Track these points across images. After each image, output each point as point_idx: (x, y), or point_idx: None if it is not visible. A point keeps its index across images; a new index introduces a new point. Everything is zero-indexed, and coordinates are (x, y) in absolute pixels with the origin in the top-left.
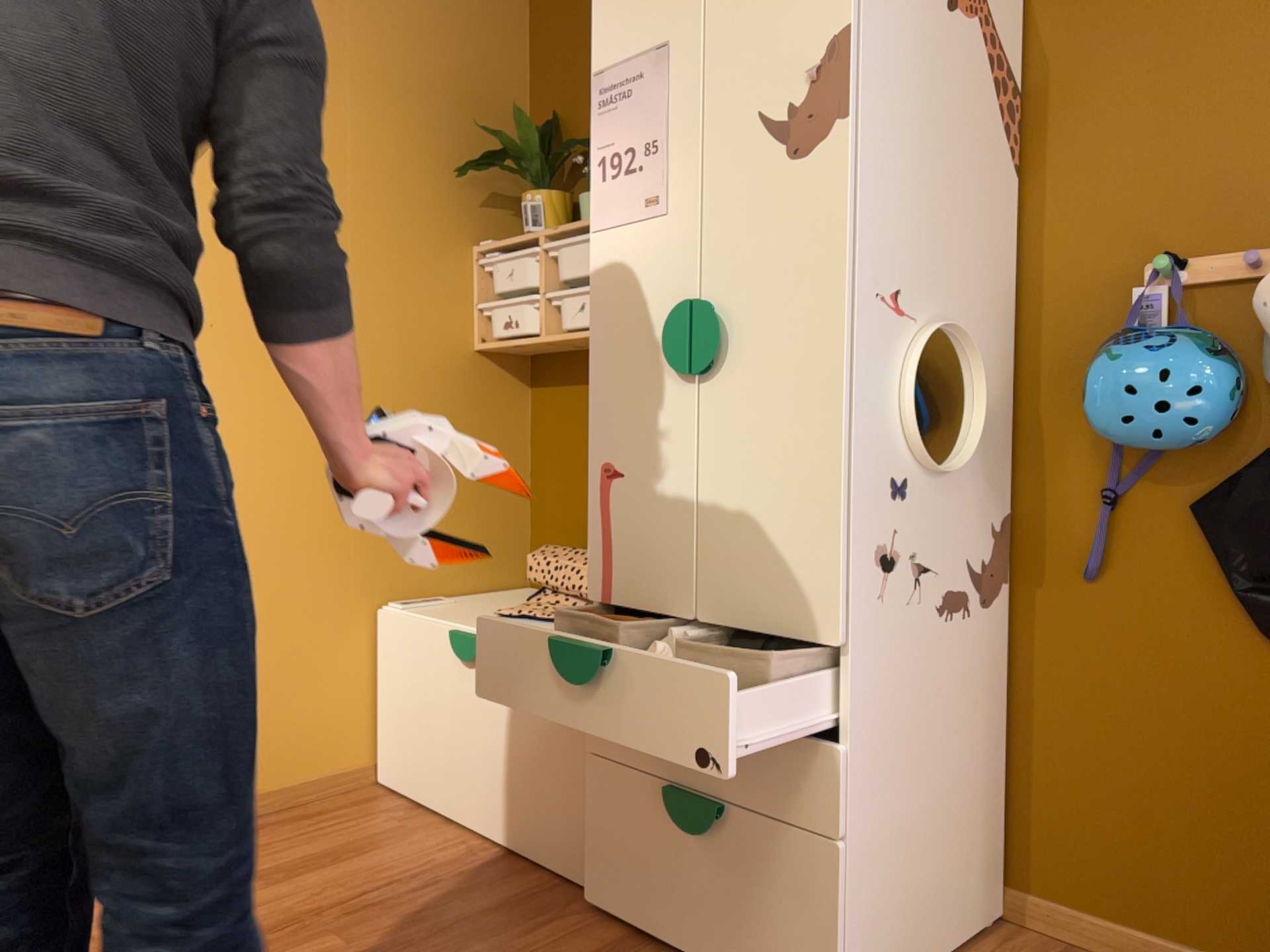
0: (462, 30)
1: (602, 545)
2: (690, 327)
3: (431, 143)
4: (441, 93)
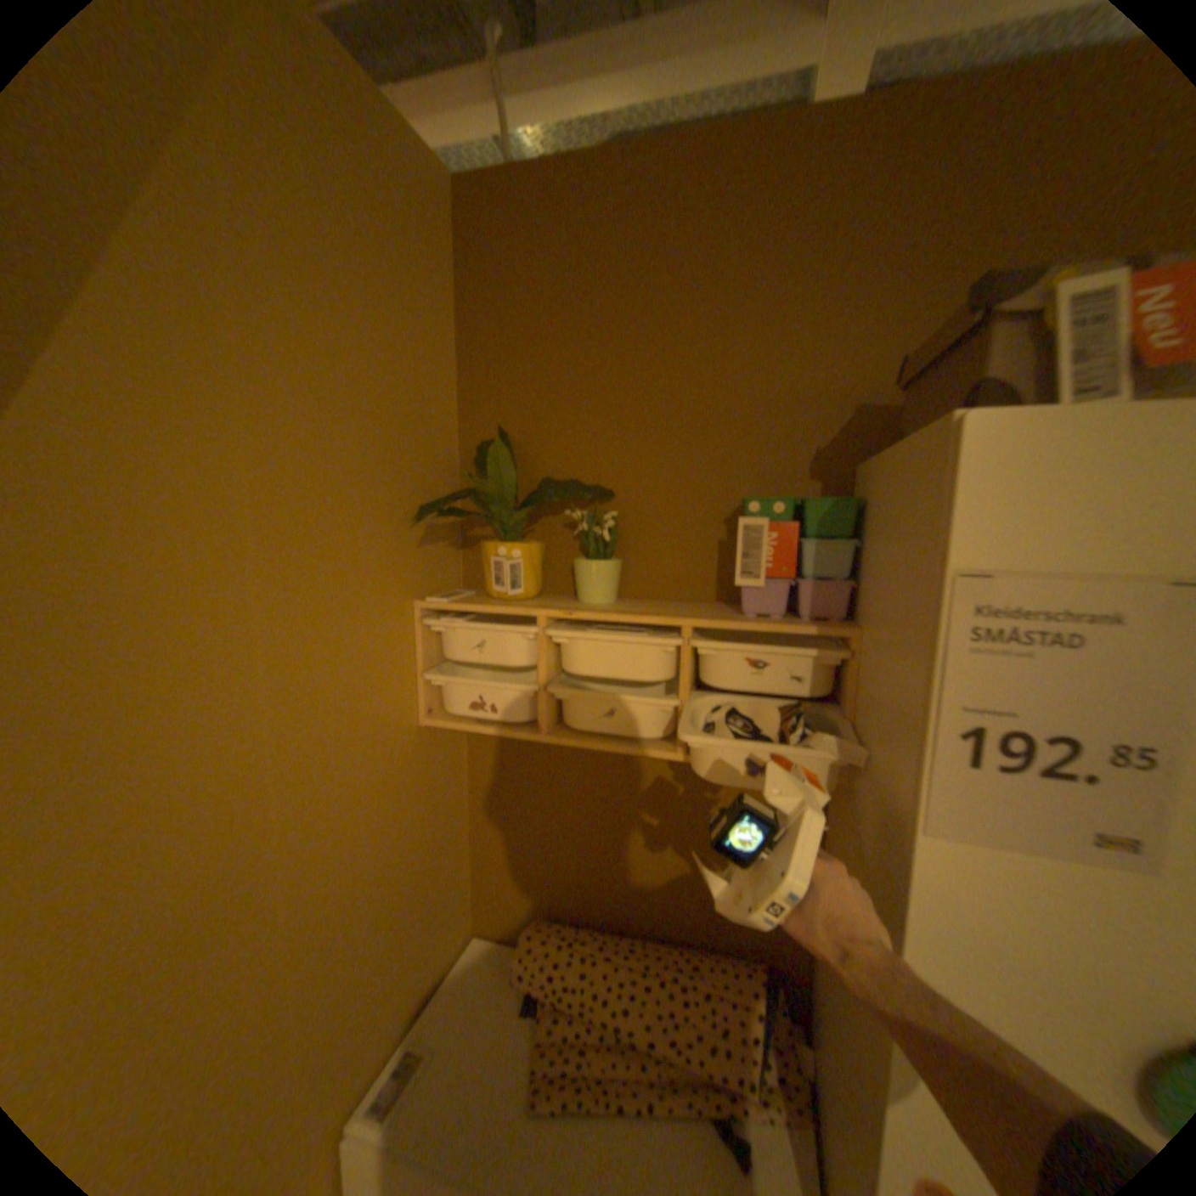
0: (390, 301)
1: None
2: None
3: (362, 472)
4: (371, 396)
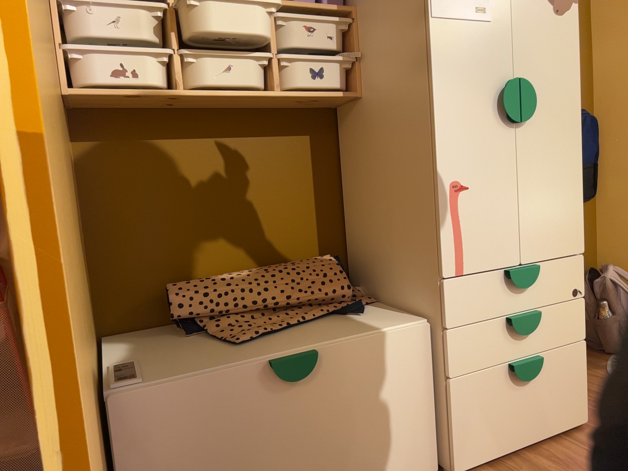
0: None
1: (455, 238)
2: (519, 95)
3: None
4: None
